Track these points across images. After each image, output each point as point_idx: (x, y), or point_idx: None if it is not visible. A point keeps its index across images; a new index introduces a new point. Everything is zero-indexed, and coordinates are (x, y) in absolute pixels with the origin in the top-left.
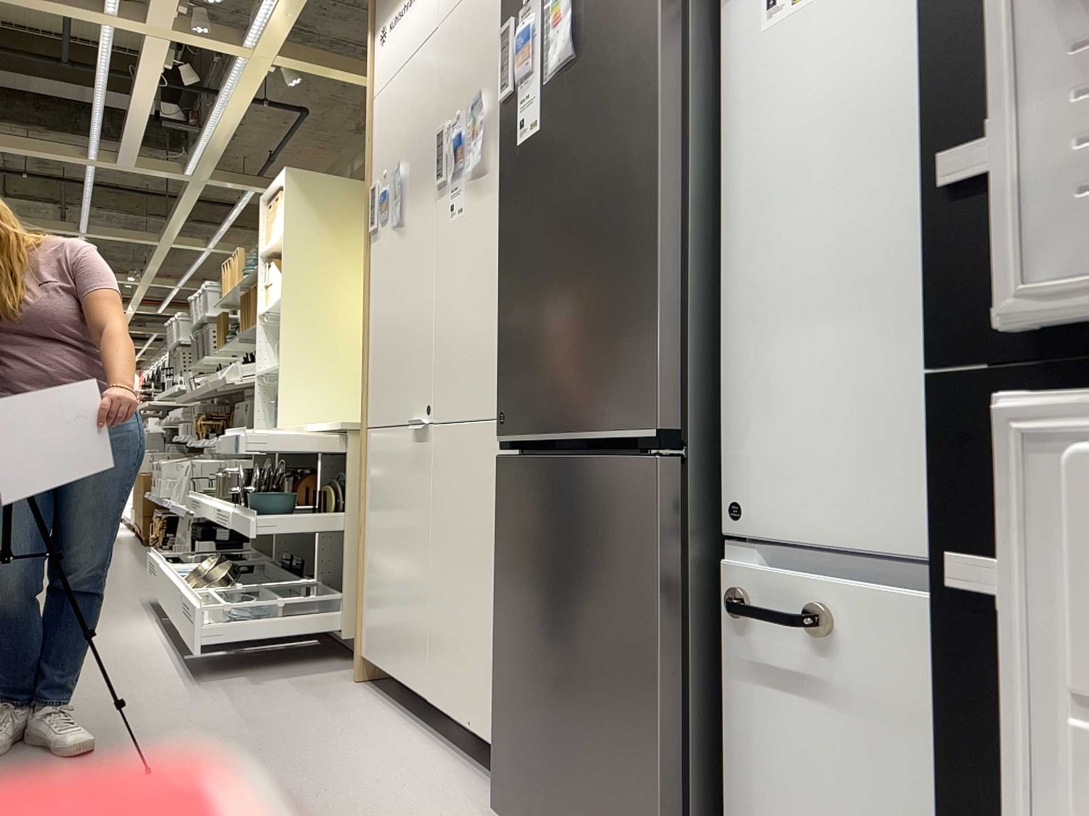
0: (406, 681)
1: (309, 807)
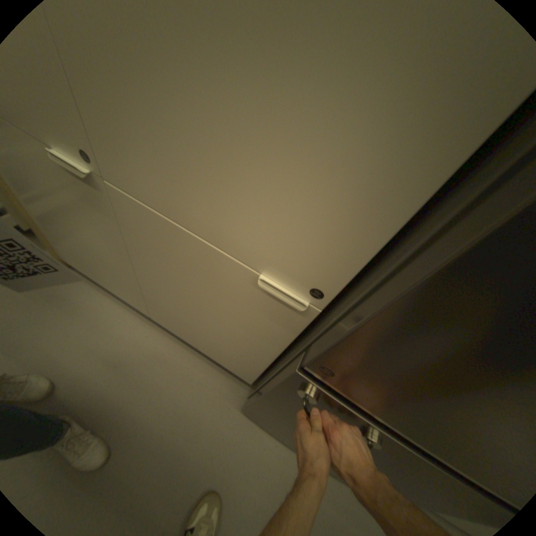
0: (124, 299)
1: (134, 443)
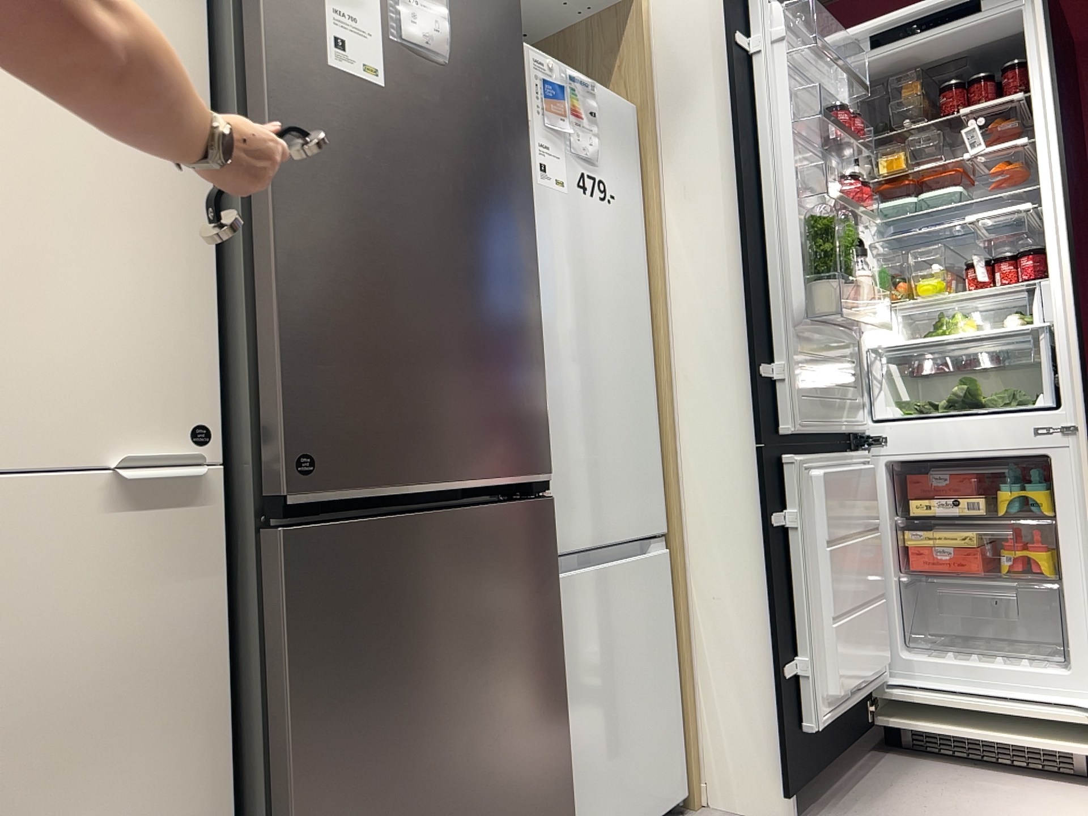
0: None
1: None
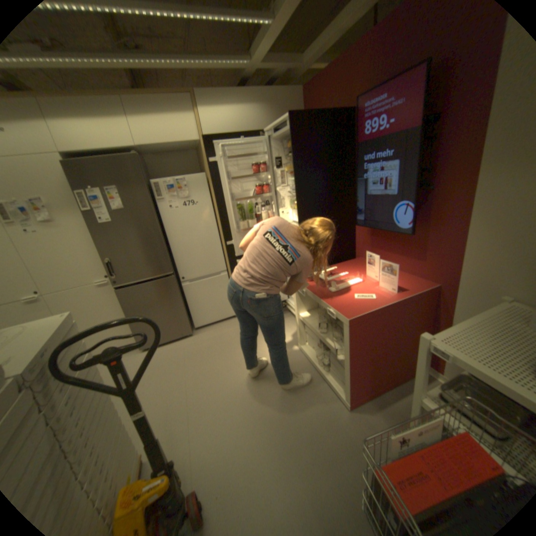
0: None
1: None
